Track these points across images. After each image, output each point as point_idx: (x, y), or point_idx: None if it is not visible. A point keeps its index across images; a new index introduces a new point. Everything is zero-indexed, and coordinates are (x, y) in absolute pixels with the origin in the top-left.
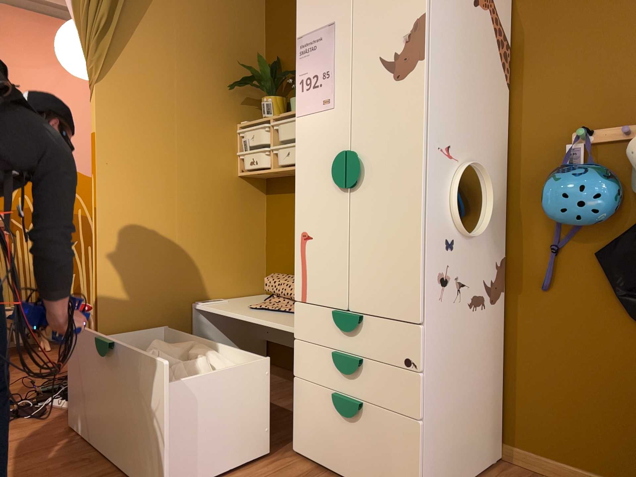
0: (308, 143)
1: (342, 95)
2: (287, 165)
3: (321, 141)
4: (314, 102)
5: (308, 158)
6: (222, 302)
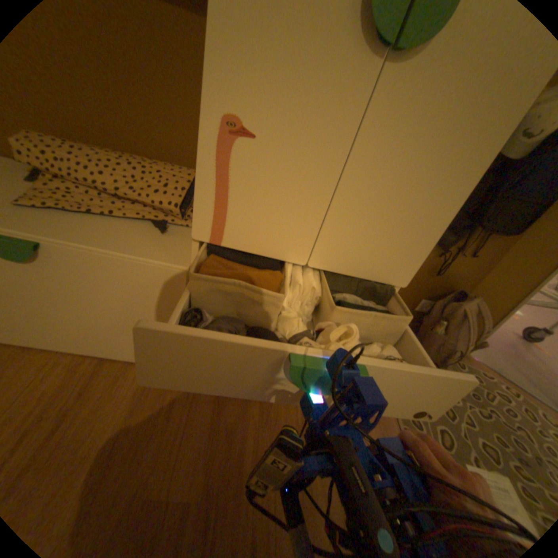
0: None
1: None
2: None
3: None
4: None
5: None
6: None
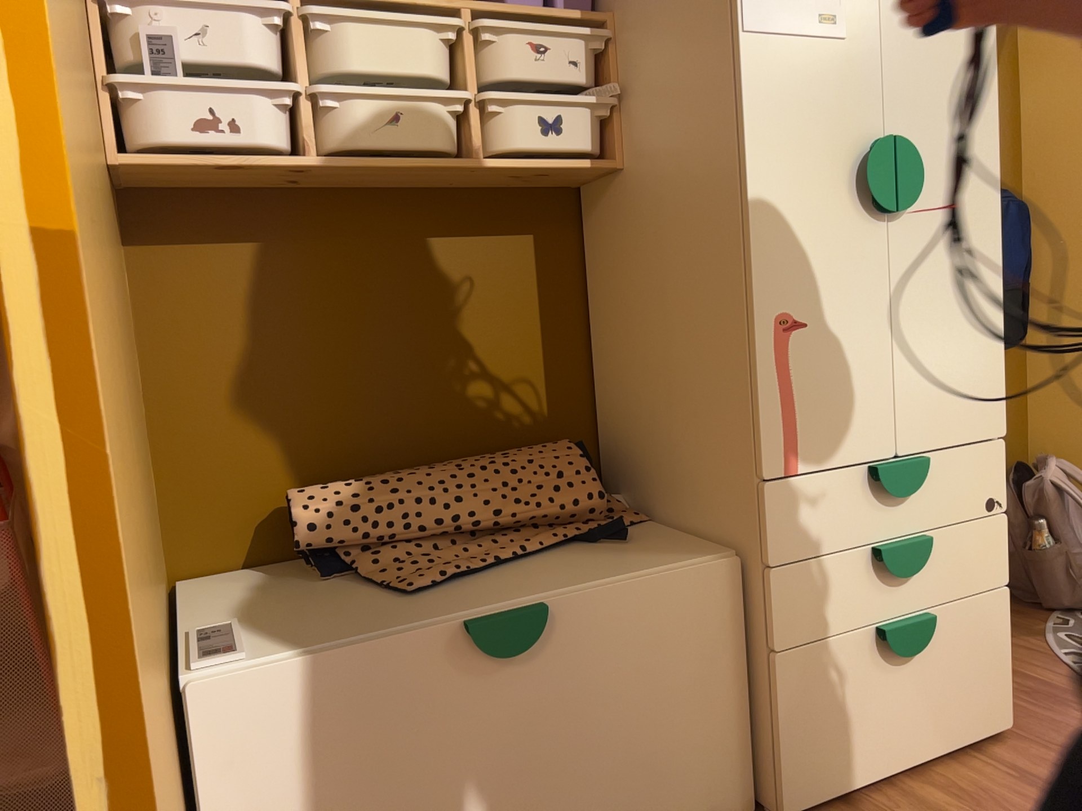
0: (785, 105)
1: (863, 17)
2: (390, 152)
3: (820, 107)
4: (797, 11)
5: (787, 139)
6: (245, 629)
